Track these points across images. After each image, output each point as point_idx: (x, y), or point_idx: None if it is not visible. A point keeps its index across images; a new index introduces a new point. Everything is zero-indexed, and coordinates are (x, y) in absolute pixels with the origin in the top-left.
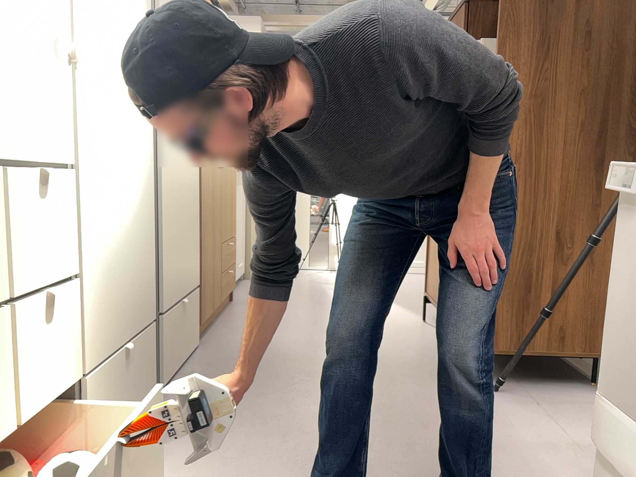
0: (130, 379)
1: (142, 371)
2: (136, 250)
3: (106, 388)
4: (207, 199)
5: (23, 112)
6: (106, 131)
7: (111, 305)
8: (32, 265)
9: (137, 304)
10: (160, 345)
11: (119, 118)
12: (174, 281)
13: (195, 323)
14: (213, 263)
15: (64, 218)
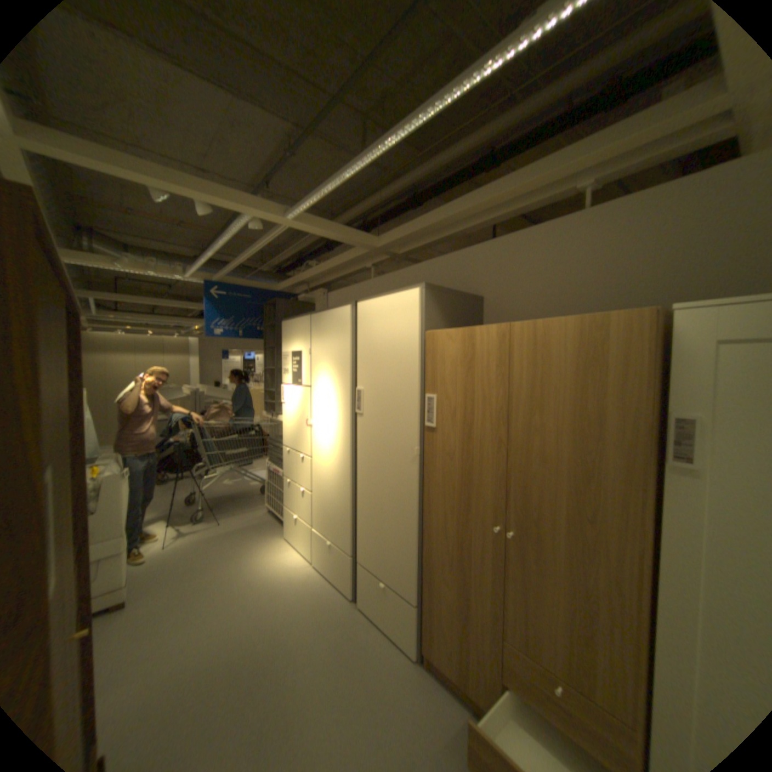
0: (332, 561)
1: (340, 570)
2: (338, 507)
3: (320, 545)
4: (443, 542)
5: (301, 441)
6: (324, 449)
7: (324, 517)
8: (301, 480)
9: (338, 533)
10: (358, 580)
11: (330, 445)
12: (371, 557)
13: (407, 633)
14: (465, 634)
15: (309, 473)
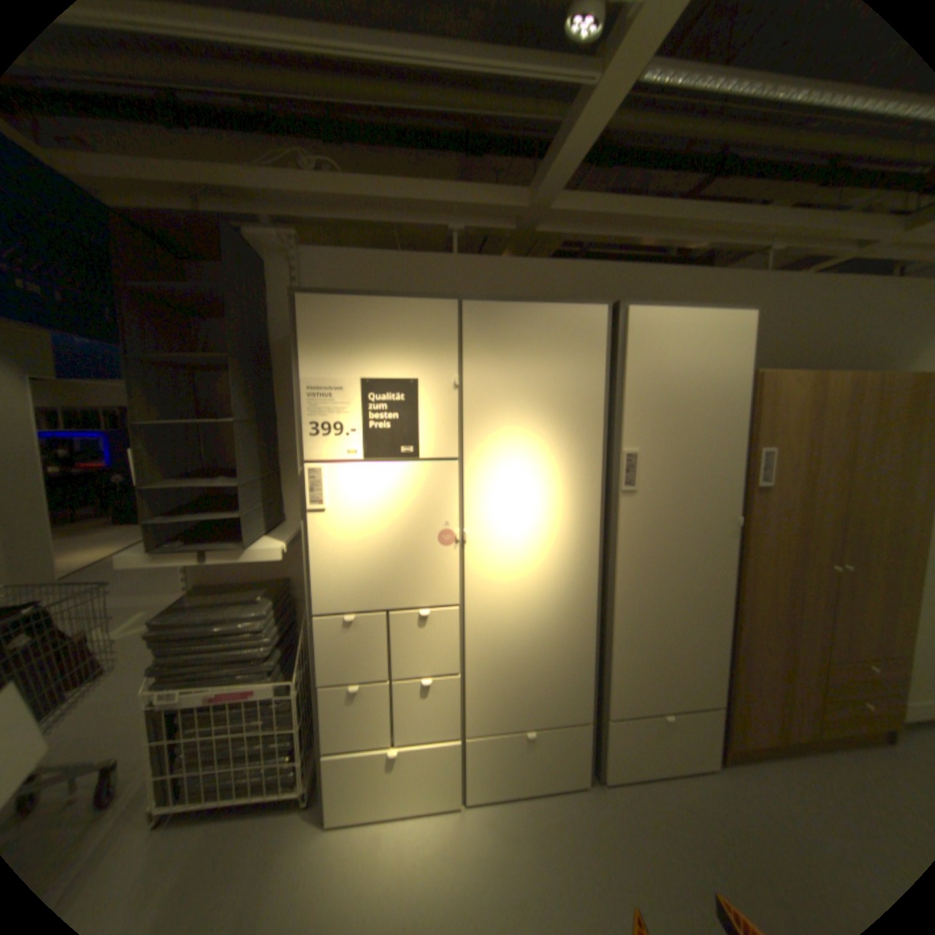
0: (539, 760)
1: (564, 759)
2: (559, 662)
3: (497, 755)
4: (771, 612)
5: (414, 582)
6: (513, 576)
7: (512, 699)
8: (416, 664)
9: (558, 705)
10: (609, 747)
11: (534, 563)
12: (645, 696)
13: (711, 747)
14: (790, 689)
15: (451, 638)
